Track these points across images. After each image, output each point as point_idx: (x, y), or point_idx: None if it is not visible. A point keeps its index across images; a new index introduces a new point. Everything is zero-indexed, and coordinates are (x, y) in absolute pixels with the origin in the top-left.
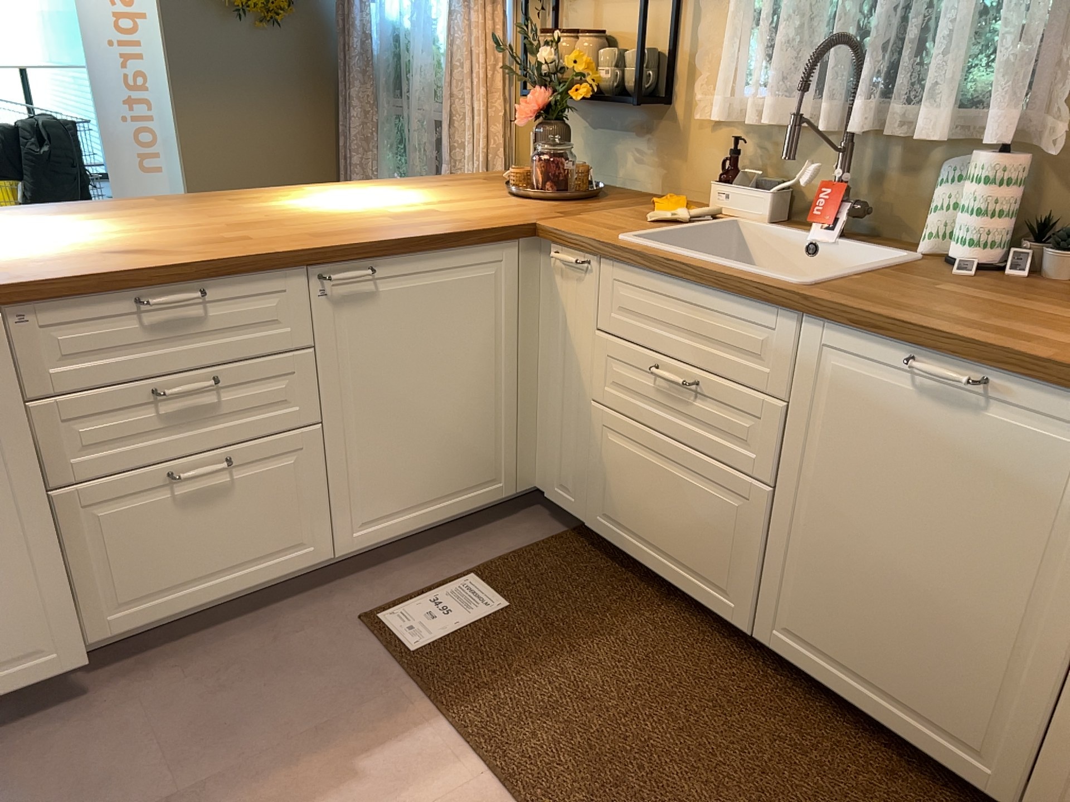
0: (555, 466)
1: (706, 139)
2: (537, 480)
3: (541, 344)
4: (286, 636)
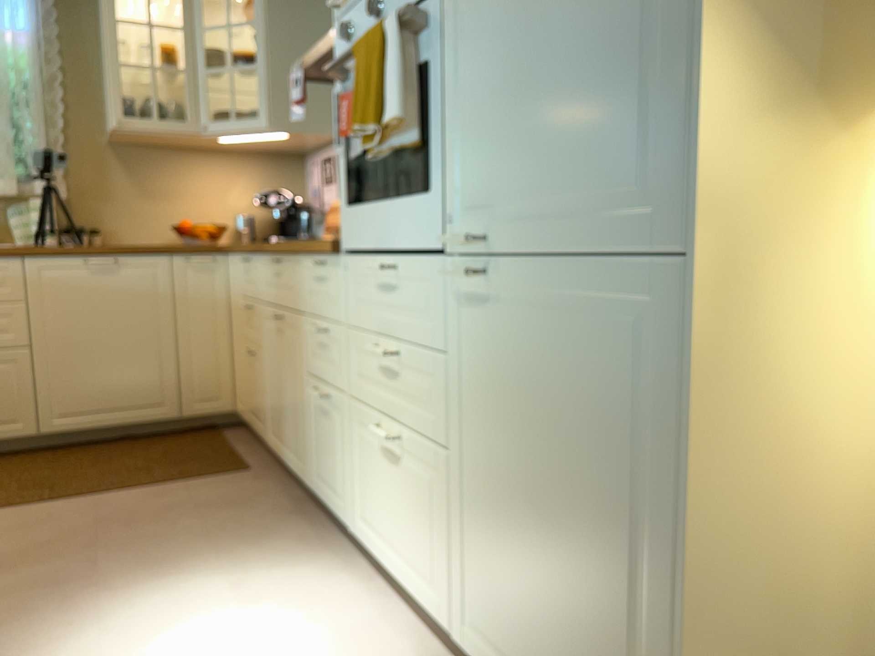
0: None
1: None
2: None
3: None
4: None
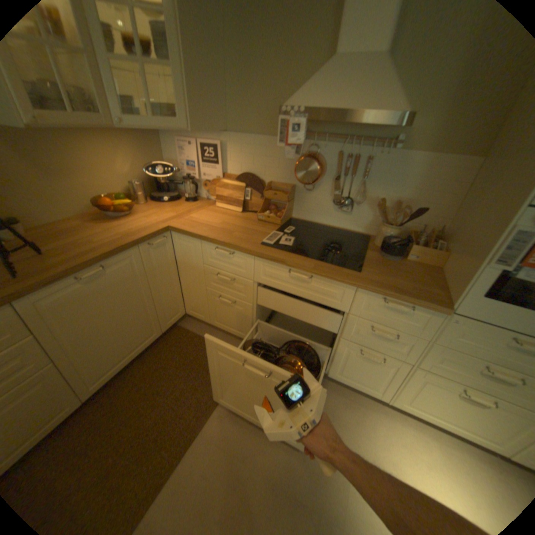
0: None
1: None
2: None
3: None
4: None
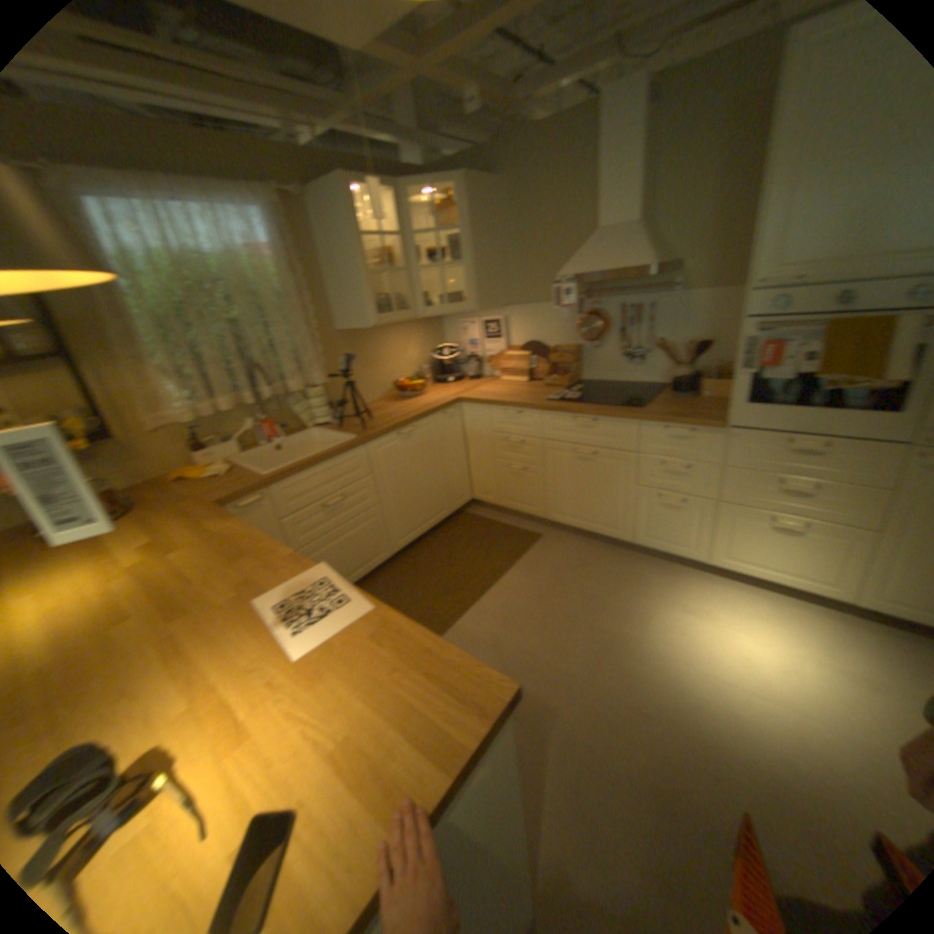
0: None
1: (148, 443)
2: None
3: None
4: None
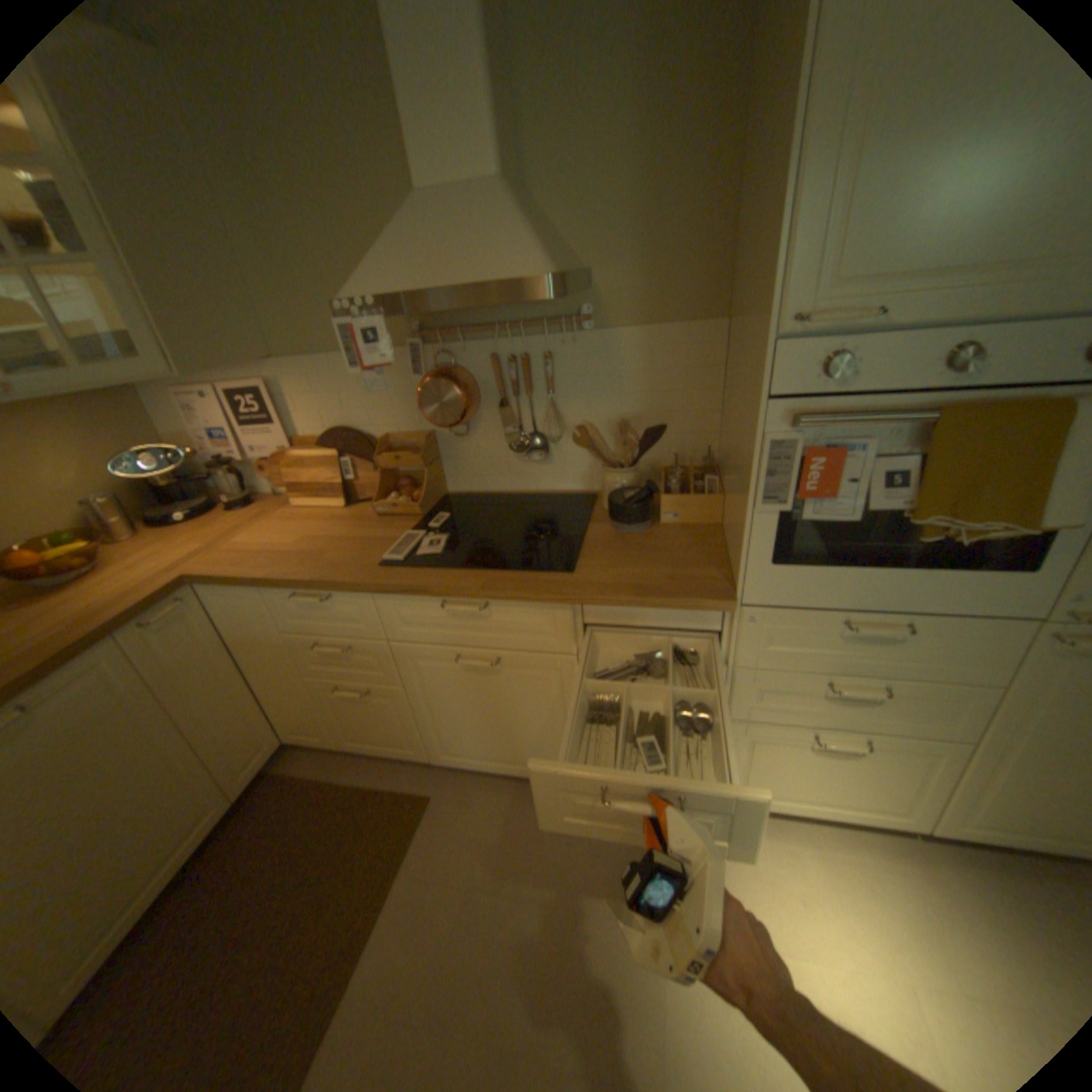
0: None
1: None
2: None
3: None
4: None
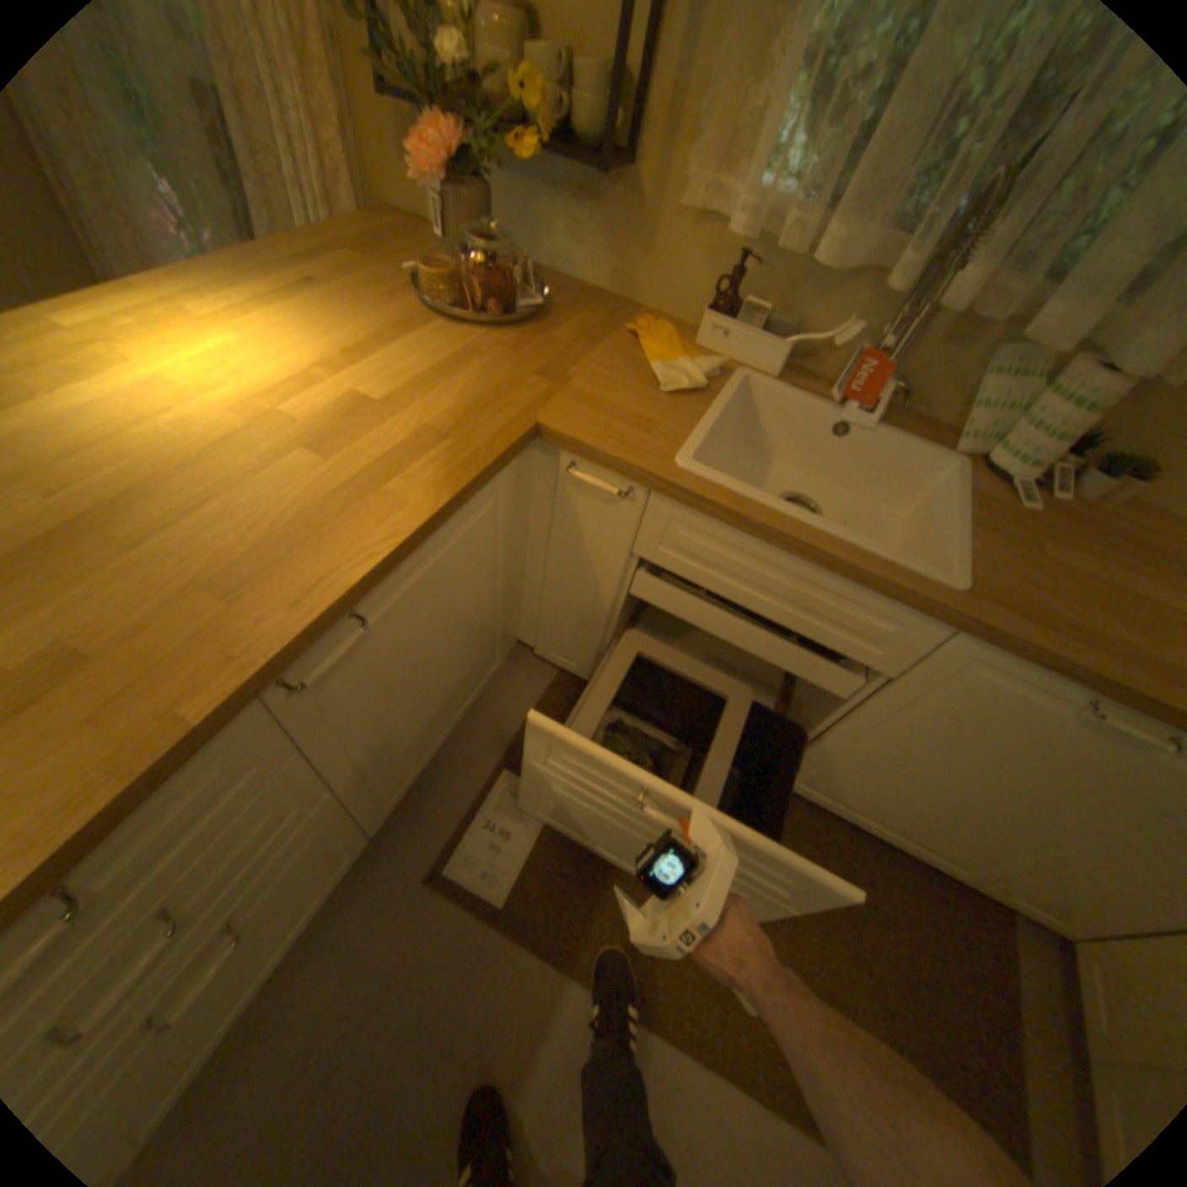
0: (553, 639)
1: (689, 230)
2: (522, 637)
3: (532, 539)
4: (359, 952)
